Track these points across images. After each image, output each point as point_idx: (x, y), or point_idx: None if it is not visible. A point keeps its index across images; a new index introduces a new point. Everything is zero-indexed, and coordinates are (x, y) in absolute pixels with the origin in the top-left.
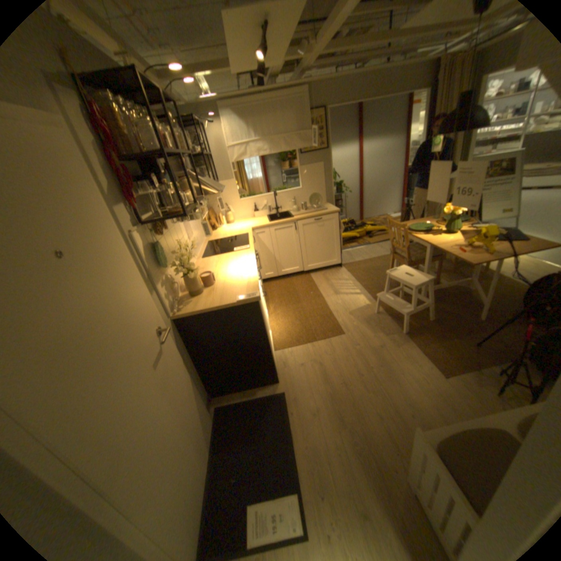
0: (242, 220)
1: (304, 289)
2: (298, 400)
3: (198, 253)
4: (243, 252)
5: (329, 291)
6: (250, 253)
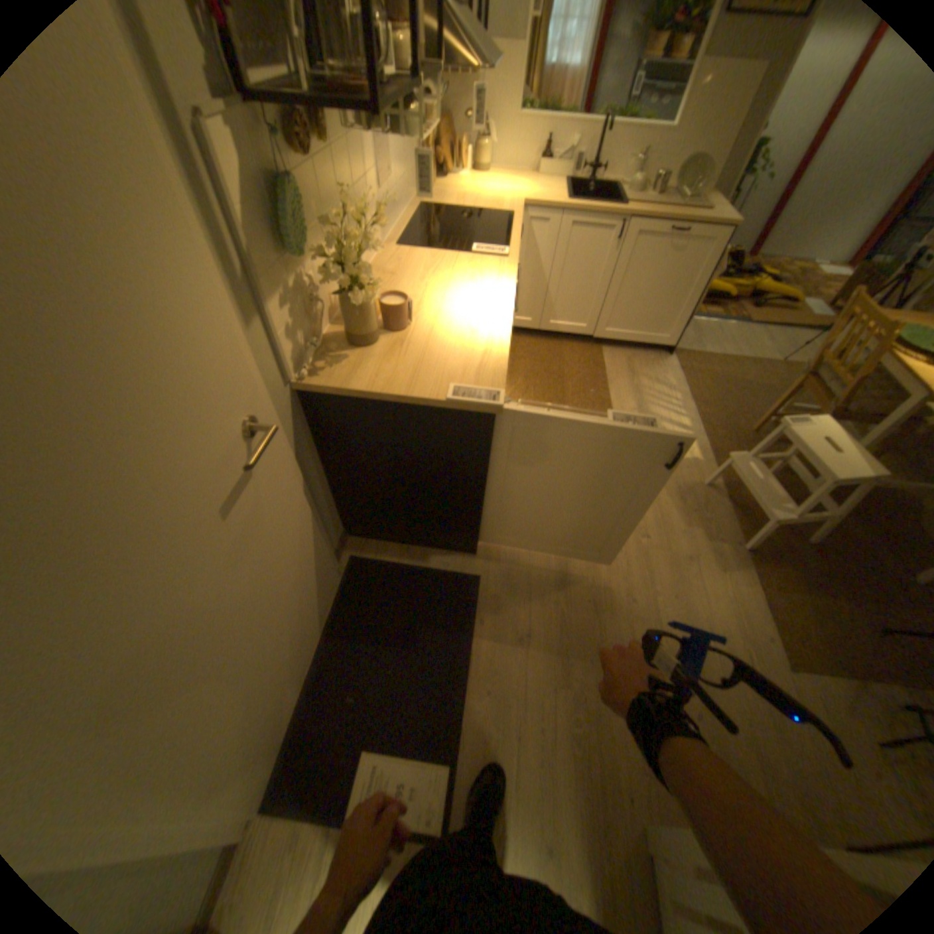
0: (509, 170)
1: (580, 377)
2: (501, 601)
3: (391, 228)
4: (491, 261)
5: (628, 399)
6: (507, 270)
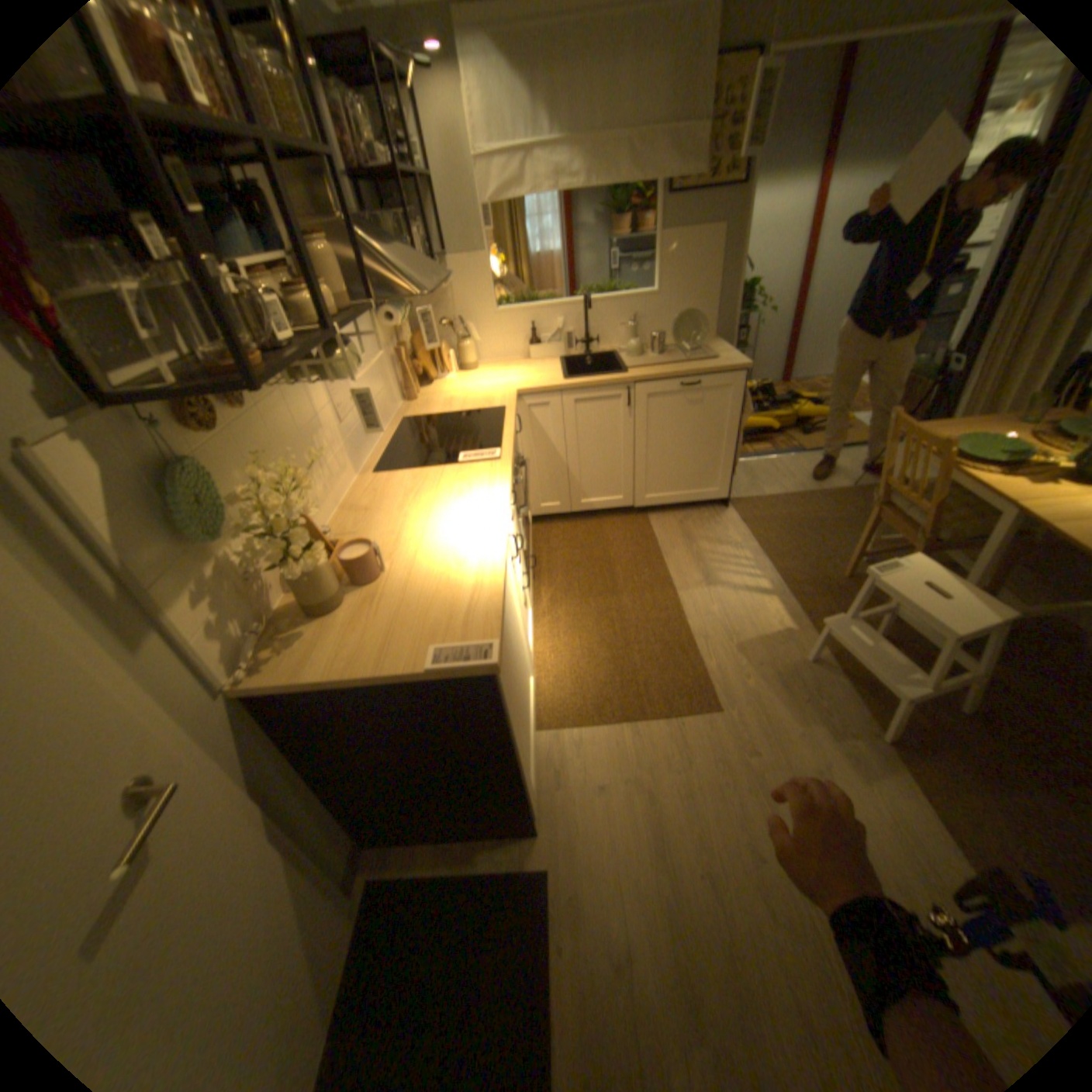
0: (498, 363)
1: (628, 557)
2: (580, 907)
3: (366, 455)
4: (481, 468)
5: (690, 572)
6: (498, 476)
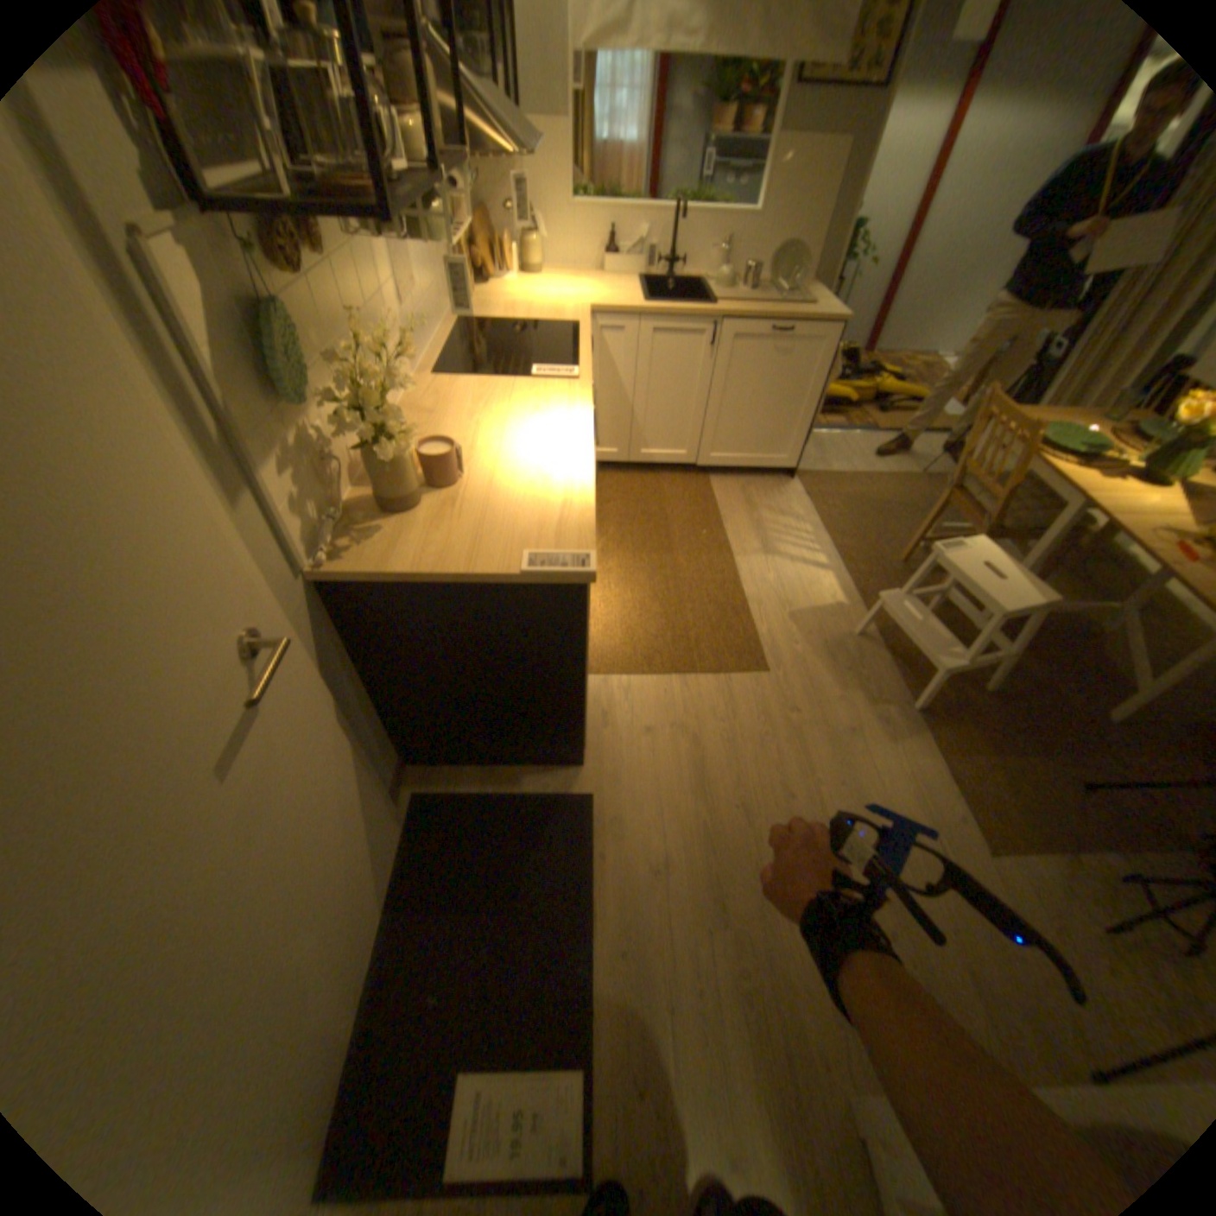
0: (566, 271)
1: (686, 517)
2: (624, 824)
3: (422, 353)
4: (558, 385)
5: (749, 539)
6: (579, 396)
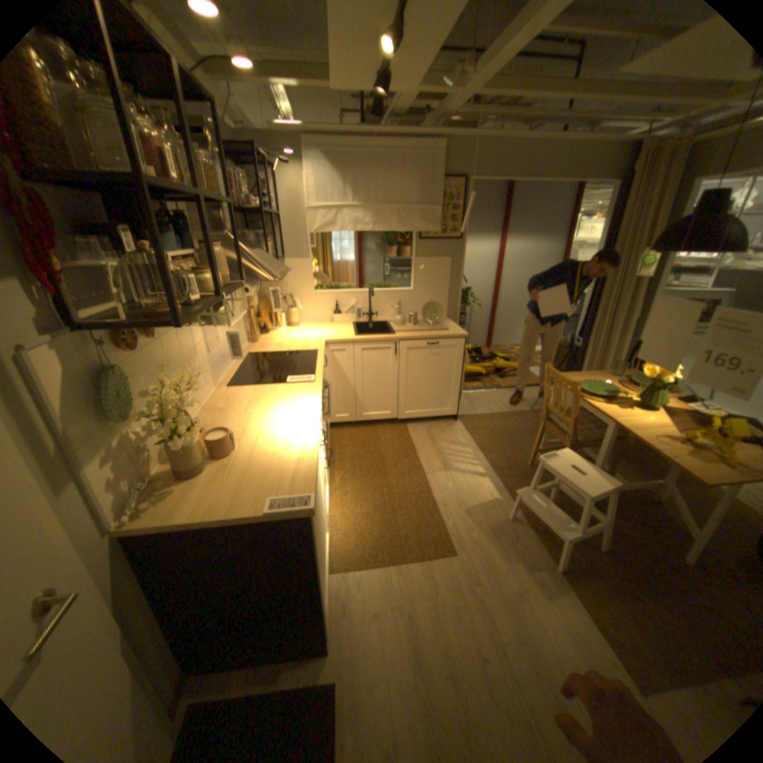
0: (313, 323)
1: (394, 451)
2: (359, 708)
3: (223, 374)
4: (302, 386)
5: (434, 461)
6: (314, 391)
